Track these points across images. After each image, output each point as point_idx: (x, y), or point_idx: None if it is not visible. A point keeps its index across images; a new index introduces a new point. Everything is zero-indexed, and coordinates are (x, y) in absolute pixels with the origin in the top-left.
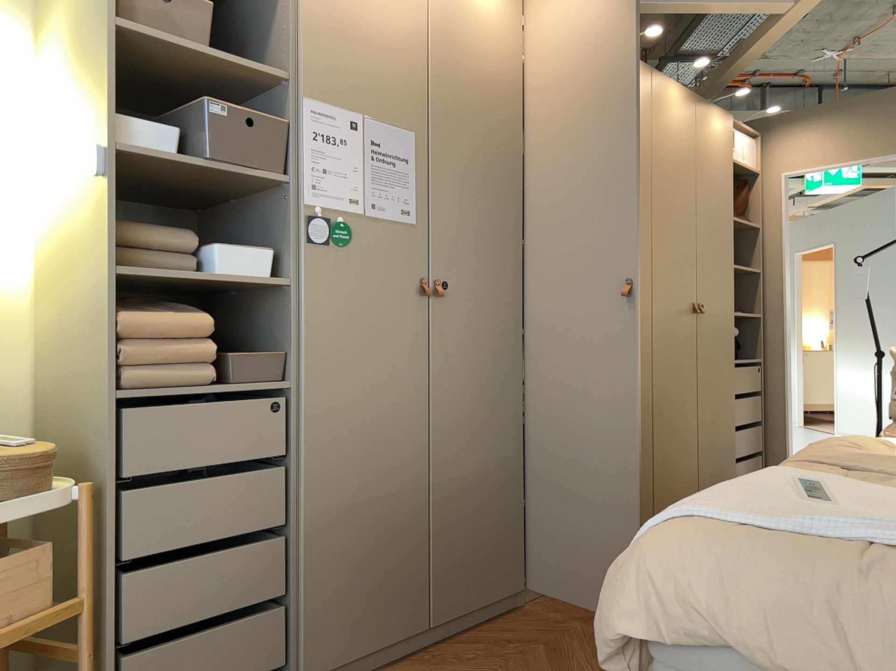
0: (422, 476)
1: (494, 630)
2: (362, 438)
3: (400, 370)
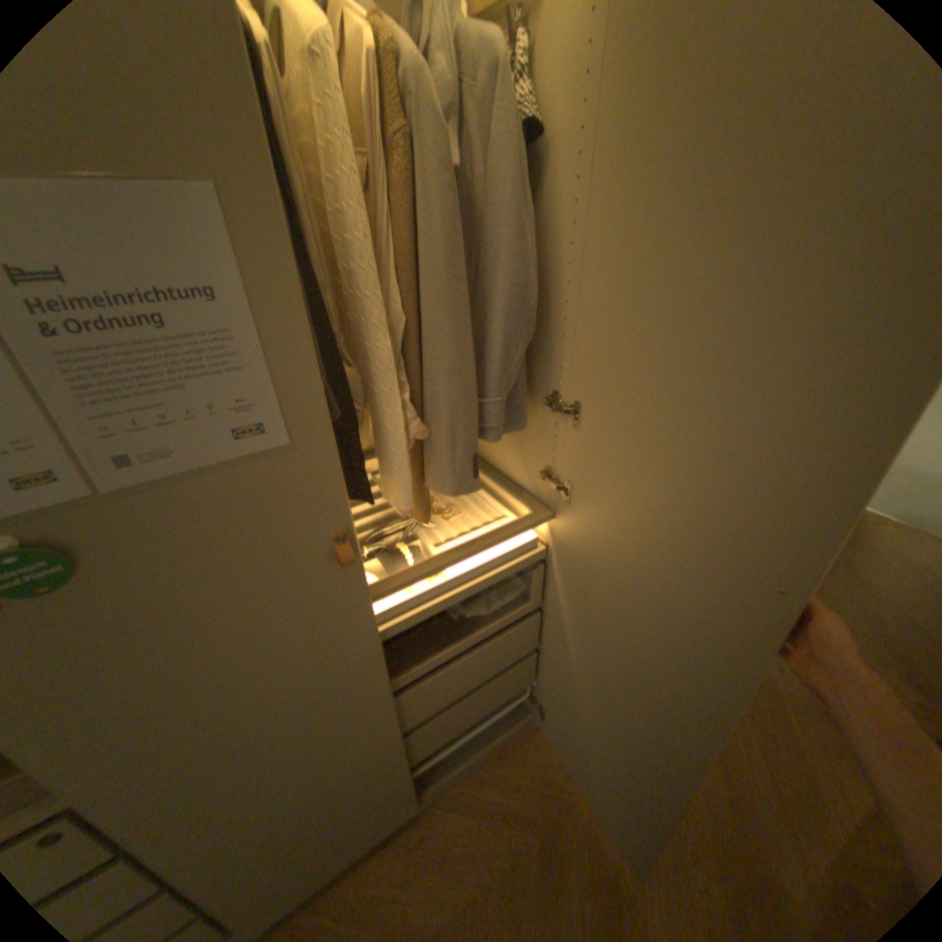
0: (390, 733)
1: (497, 780)
2: (266, 768)
3: (319, 670)
